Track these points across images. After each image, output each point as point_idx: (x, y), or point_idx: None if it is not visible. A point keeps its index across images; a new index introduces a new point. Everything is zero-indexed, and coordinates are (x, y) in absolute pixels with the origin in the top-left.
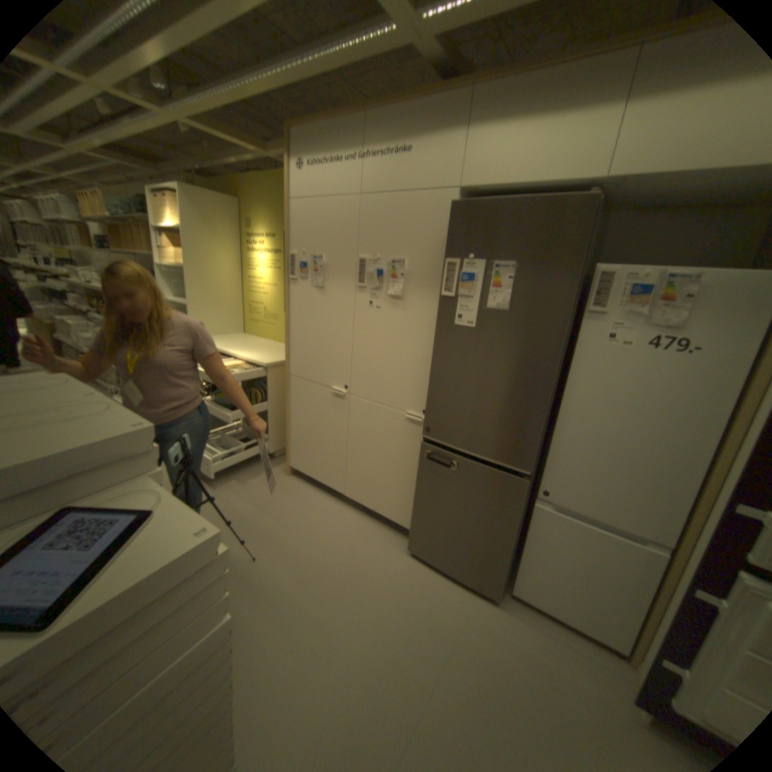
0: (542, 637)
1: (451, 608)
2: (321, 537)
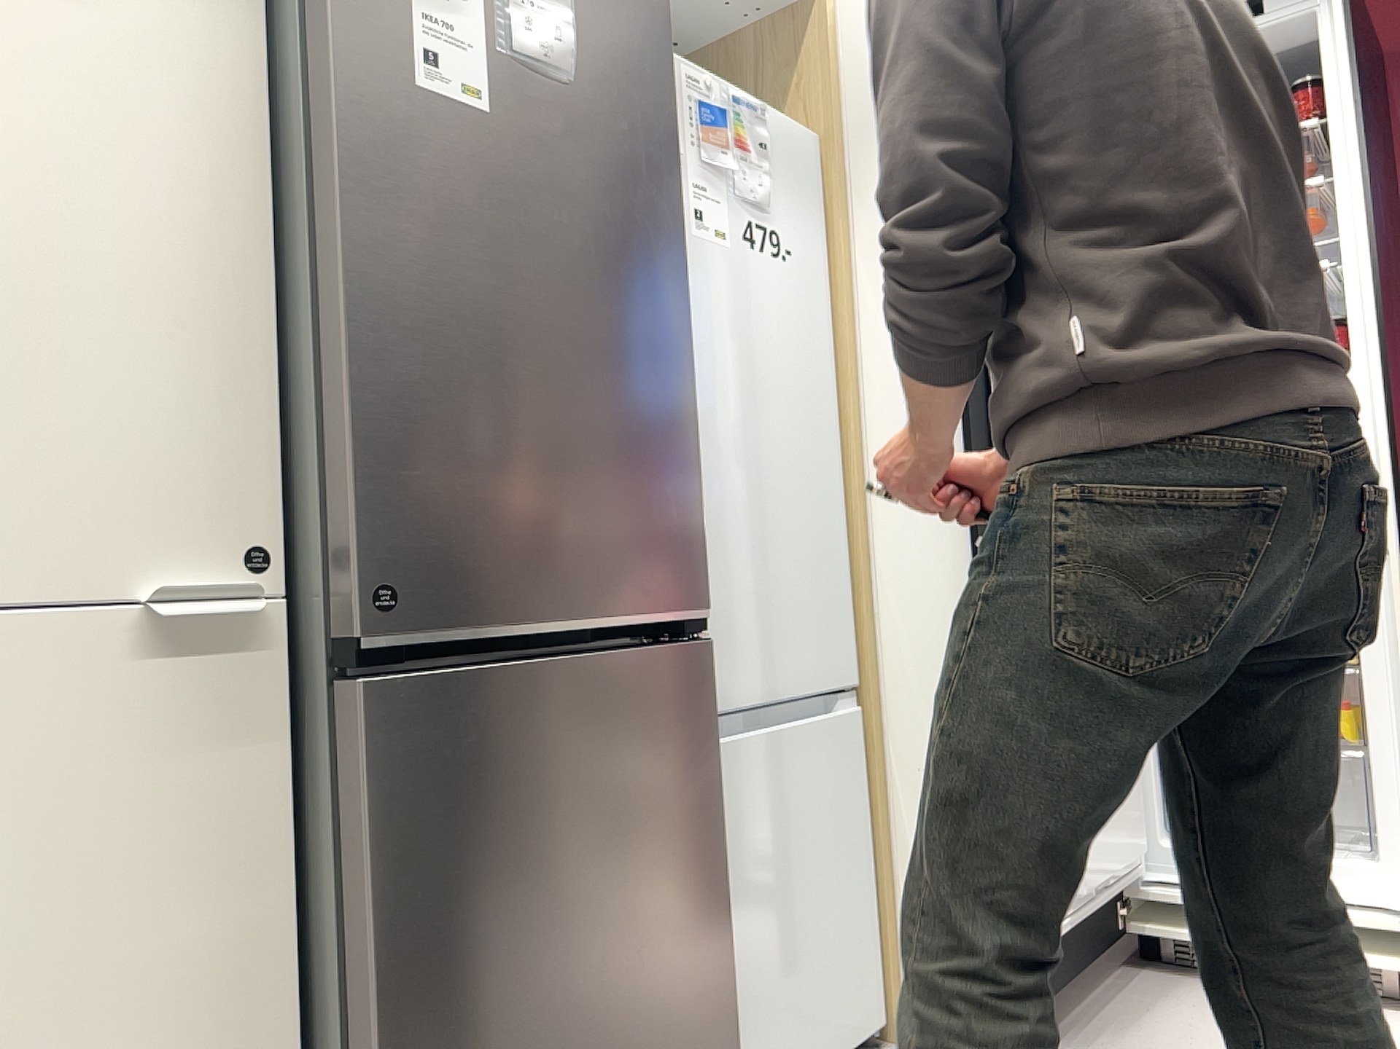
0: None
1: None
2: None
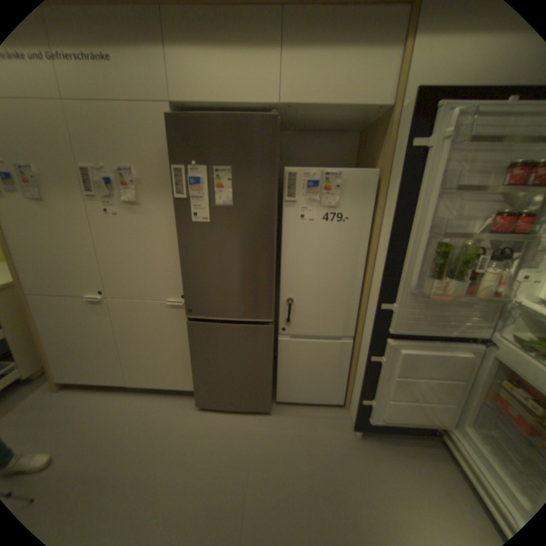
0: (299, 420)
1: (239, 434)
2: (110, 436)
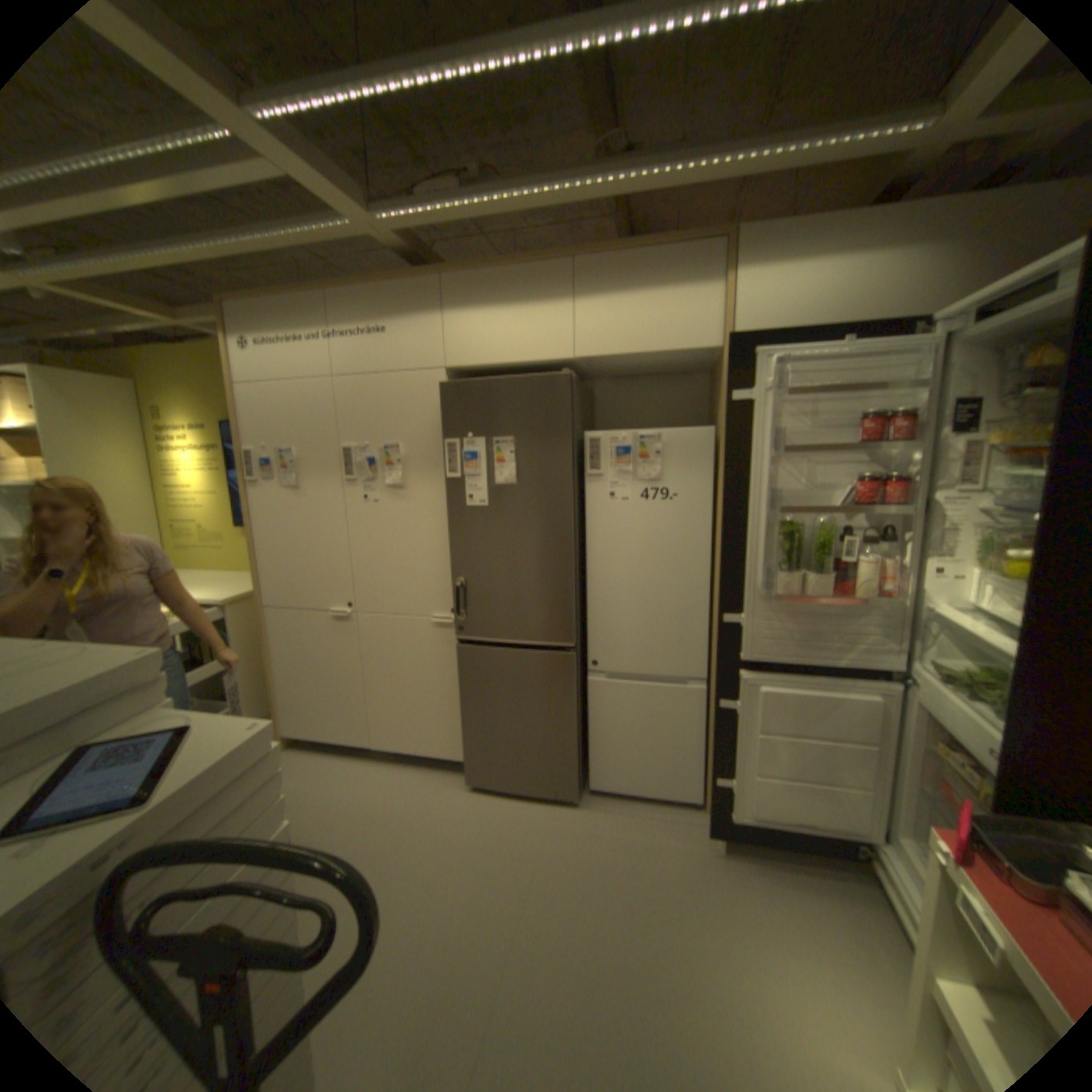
0: (624, 820)
1: (528, 827)
2: (349, 809)
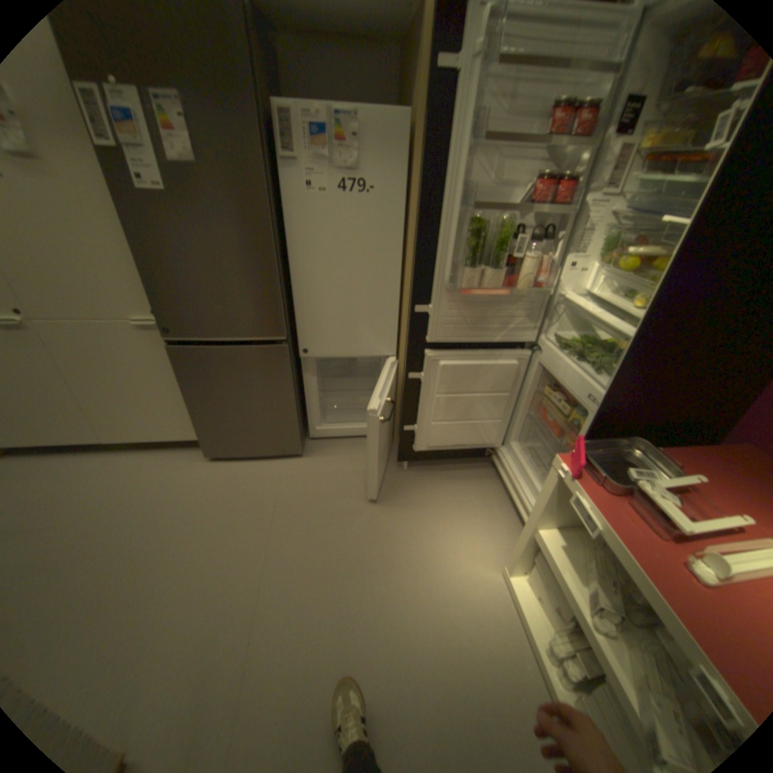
0: (337, 458)
1: (264, 479)
2: (91, 498)
